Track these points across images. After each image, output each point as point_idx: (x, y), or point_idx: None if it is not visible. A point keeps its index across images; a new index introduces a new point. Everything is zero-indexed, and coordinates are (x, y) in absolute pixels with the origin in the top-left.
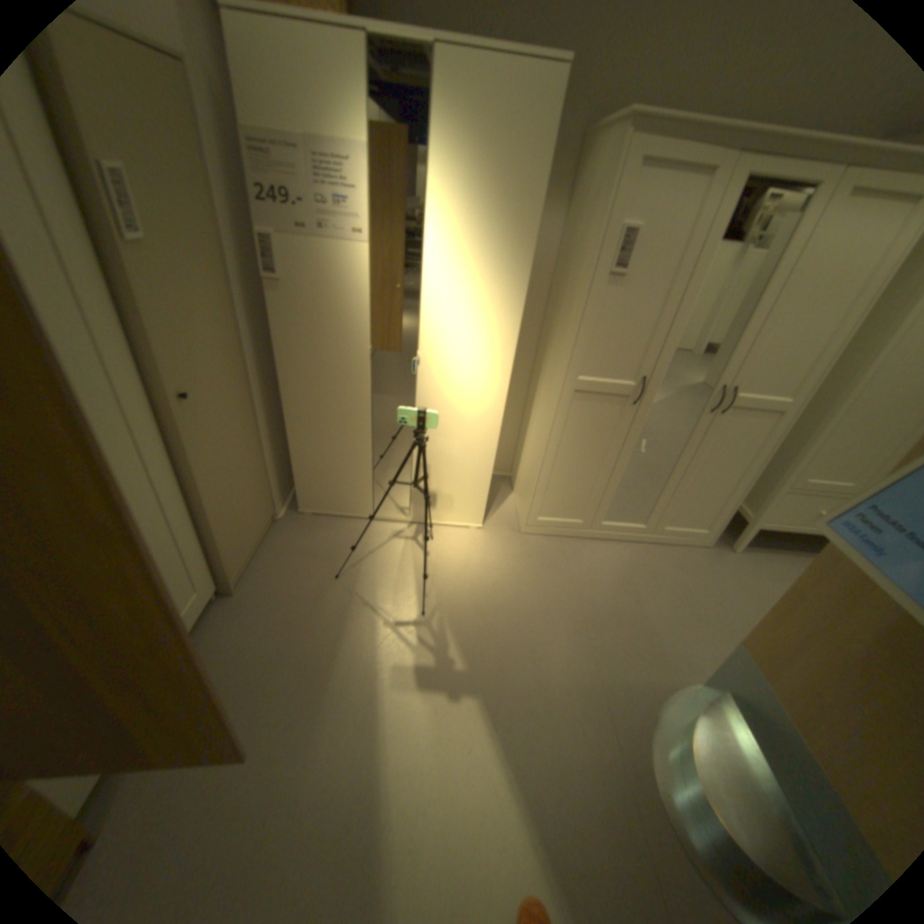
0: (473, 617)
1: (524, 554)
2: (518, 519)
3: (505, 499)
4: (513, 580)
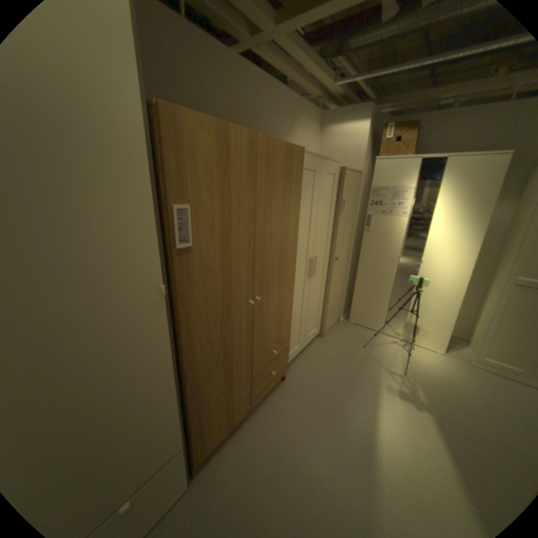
0: (434, 387)
1: (473, 376)
2: (471, 359)
3: (463, 349)
4: (463, 383)
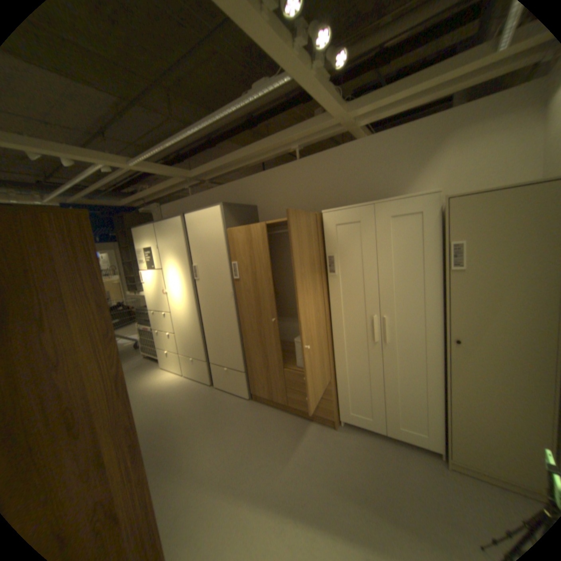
0: None
1: None
2: None
3: None
4: None
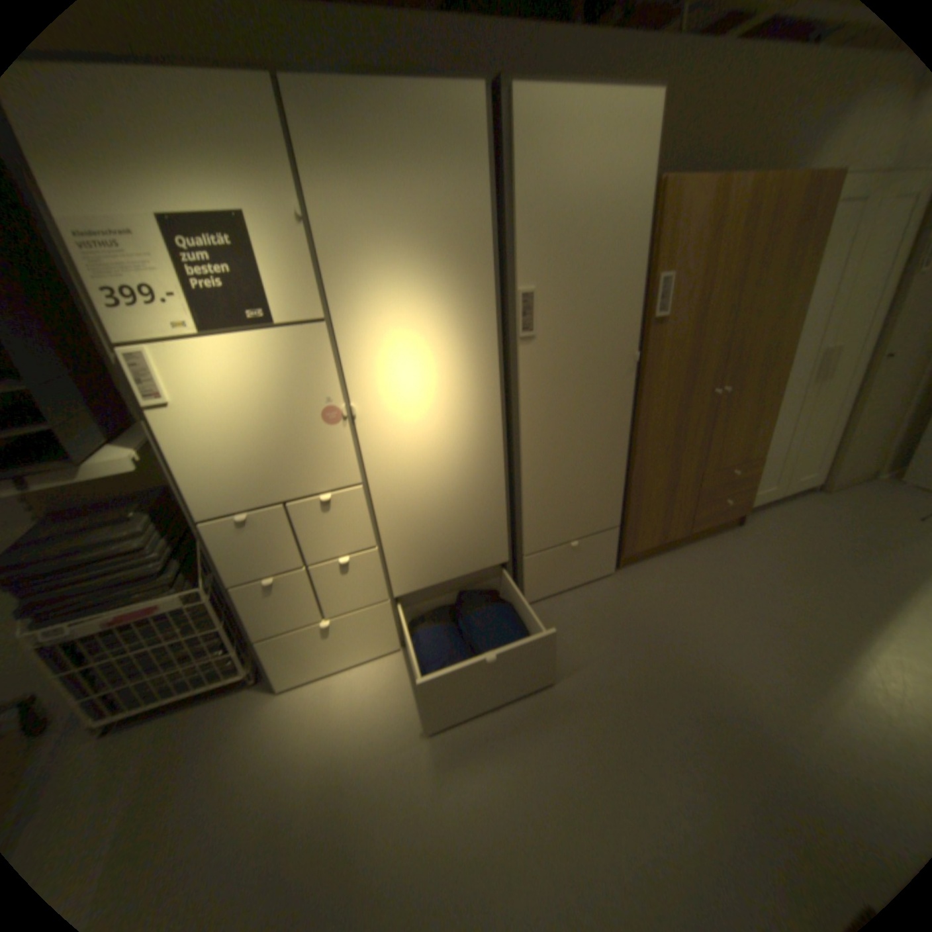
0: None
1: None
2: None
3: None
4: None
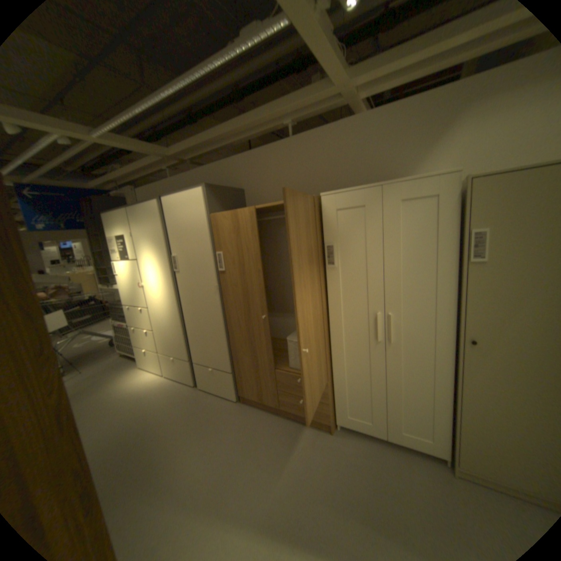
0: None
1: None
2: None
3: None
4: None
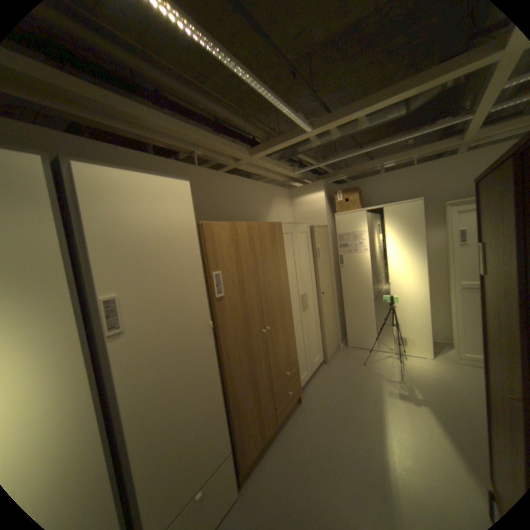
0: (428, 387)
1: (460, 372)
2: (457, 359)
3: (449, 352)
4: (452, 379)
